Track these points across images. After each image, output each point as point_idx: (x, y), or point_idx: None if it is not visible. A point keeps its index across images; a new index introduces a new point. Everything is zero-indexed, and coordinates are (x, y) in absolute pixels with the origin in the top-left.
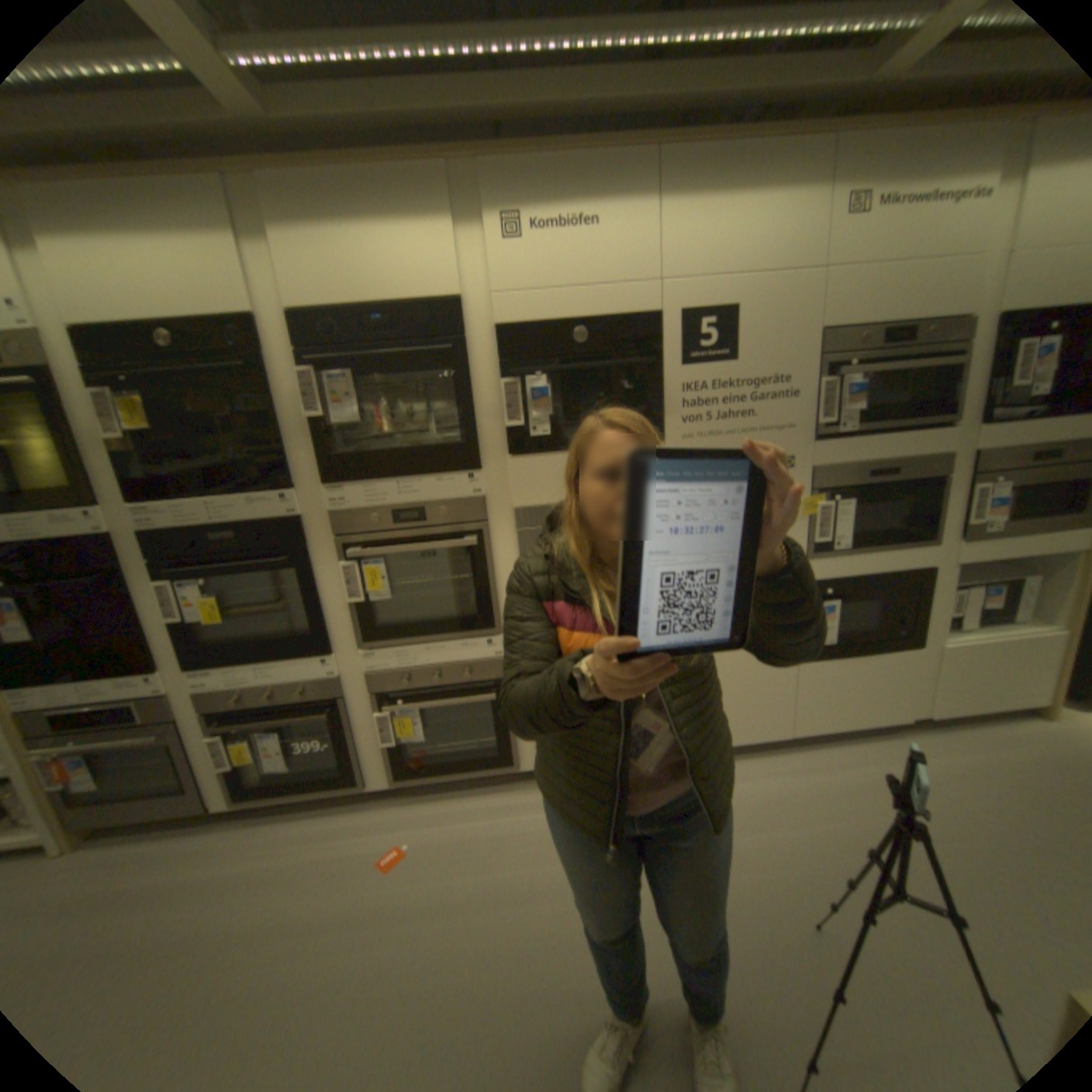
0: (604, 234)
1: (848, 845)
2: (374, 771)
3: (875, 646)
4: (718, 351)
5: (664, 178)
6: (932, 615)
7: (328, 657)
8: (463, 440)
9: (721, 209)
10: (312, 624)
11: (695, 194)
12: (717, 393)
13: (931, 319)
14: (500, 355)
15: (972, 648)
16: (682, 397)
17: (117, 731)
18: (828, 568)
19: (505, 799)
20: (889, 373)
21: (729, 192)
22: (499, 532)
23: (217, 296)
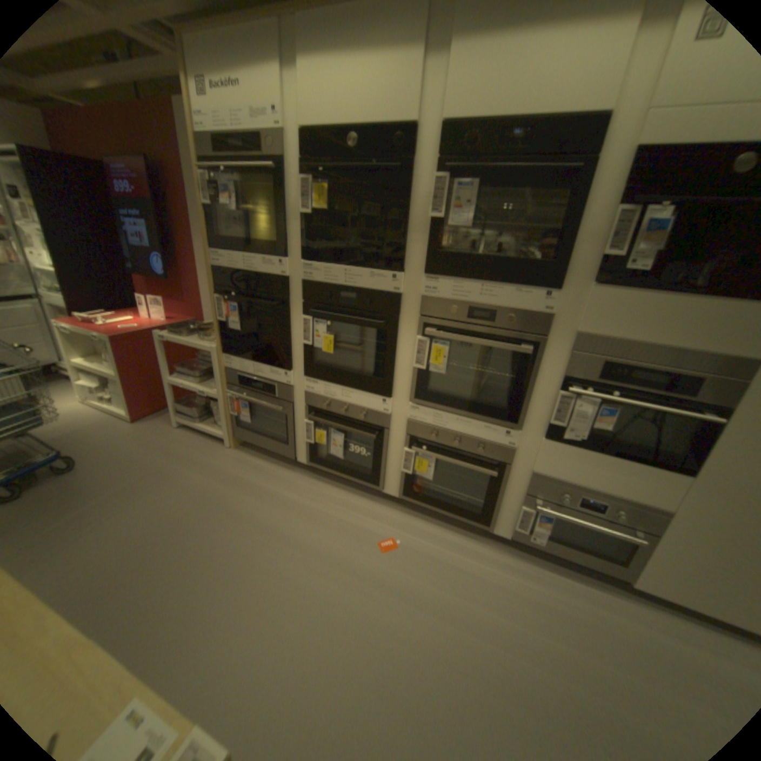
0: None
1: None
2: (393, 483)
3: None
4: None
5: None
6: None
7: (389, 398)
8: (554, 259)
9: None
10: (386, 373)
11: None
12: None
13: None
14: (630, 178)
15: None
16: None
17: (266, 396)
18: None
19: (475, 545)
20: None
21: None
22: (555, 348)
23: (396, 106)
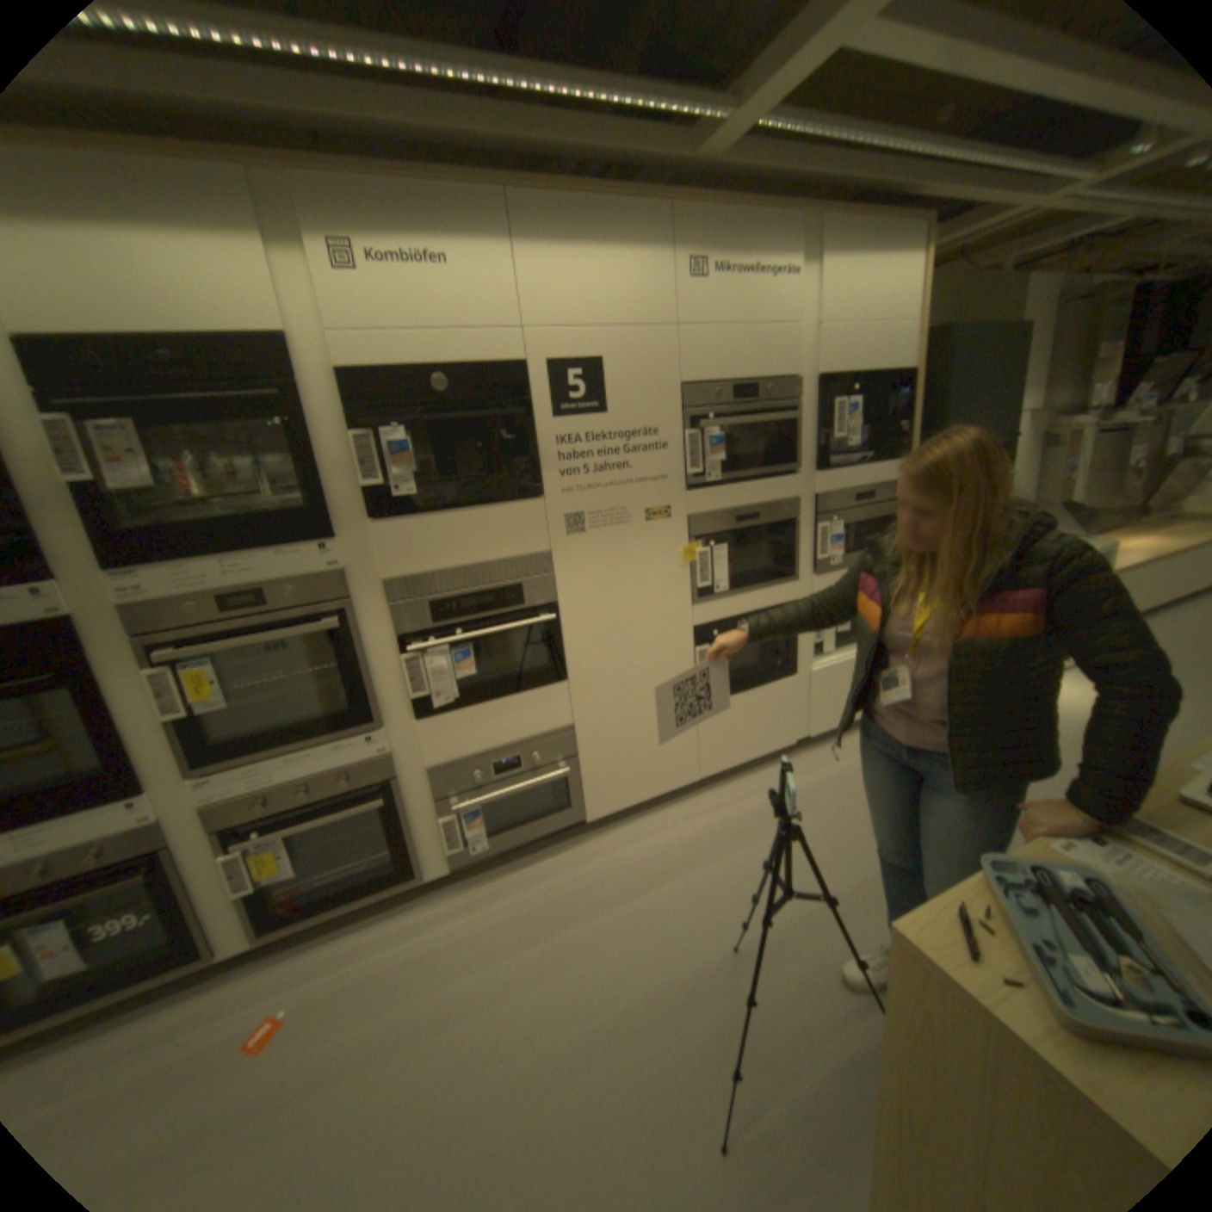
0: (455, 275)
1: (752, 868)
2: (225, 932)
3: (757, 679)
4: (587, 404)
5: (514, 224)
6: (798, 644)
7: (136, 798)
8: (308, 504)
9: (575, 262)
10: (105, 759)
11: (548, 243)
12: (591, 447)
13: (768, 379)
14: (345, 404)
15: (830, 669)
16: (558, 451)
17: None
18: (711, 612)
19: (407, 919)
20: (740, 428)
21: (580, 245)
22: (366, 609)
23: None
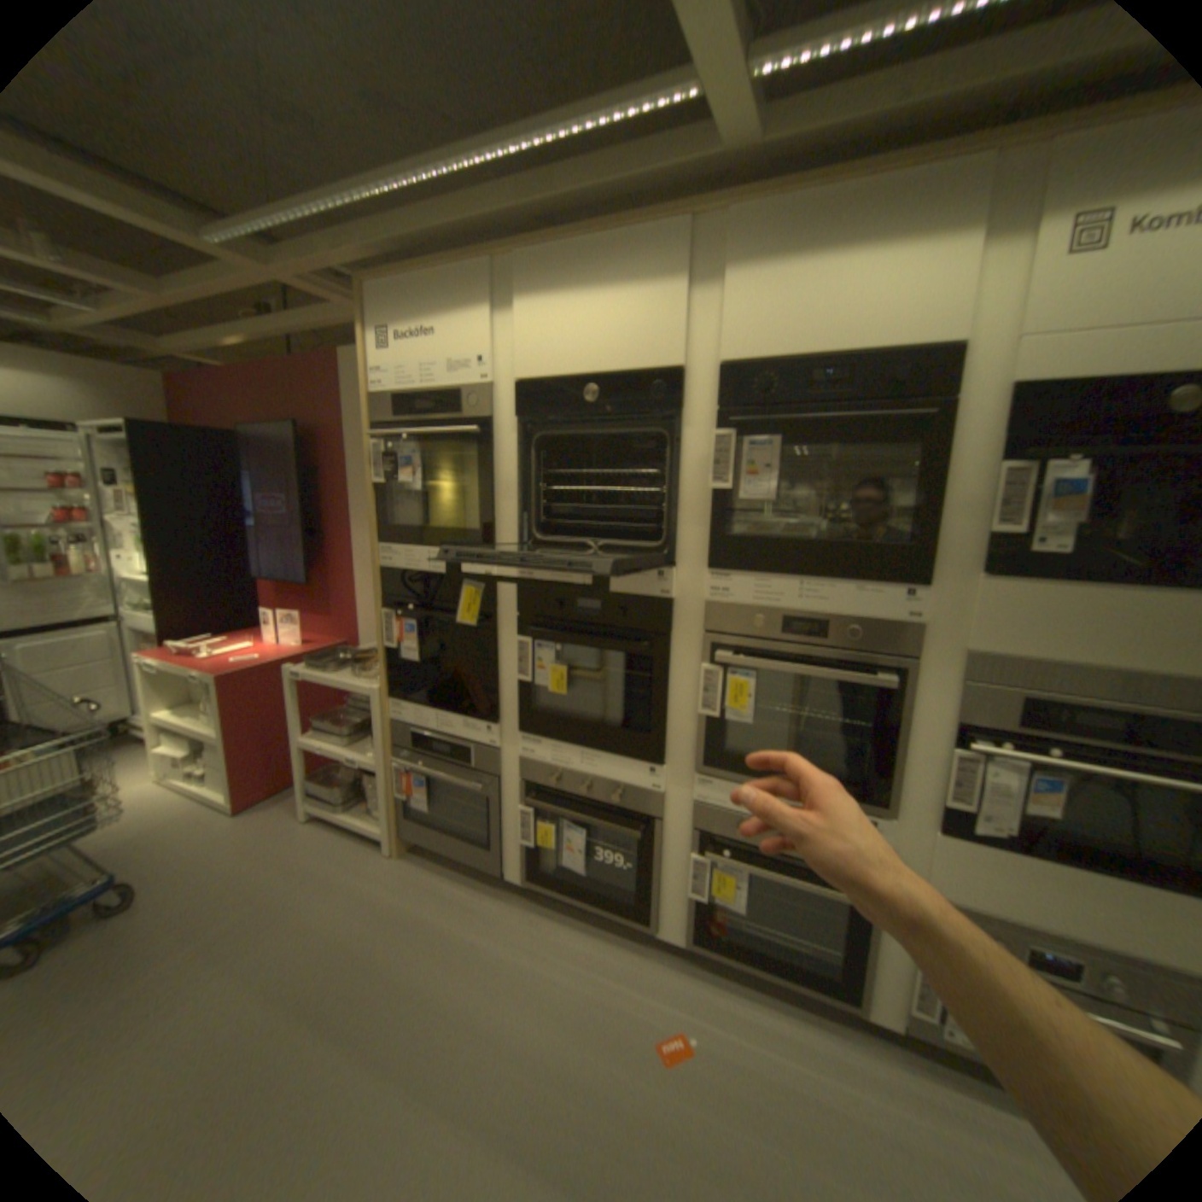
0: None
1: None
2: (675, 920)
3: None
4: None
5: None
6: None
7: (660, 767)
8: (912, 540)
9: None
10: (653, 725)
11: None
12: None
13: None
14: (1012, 424)
15: None
16: None
17: (455, 766)
18: None
19: (838, 1047)
20: None
21: None
22: (935, 677)
23: (653, 348)
